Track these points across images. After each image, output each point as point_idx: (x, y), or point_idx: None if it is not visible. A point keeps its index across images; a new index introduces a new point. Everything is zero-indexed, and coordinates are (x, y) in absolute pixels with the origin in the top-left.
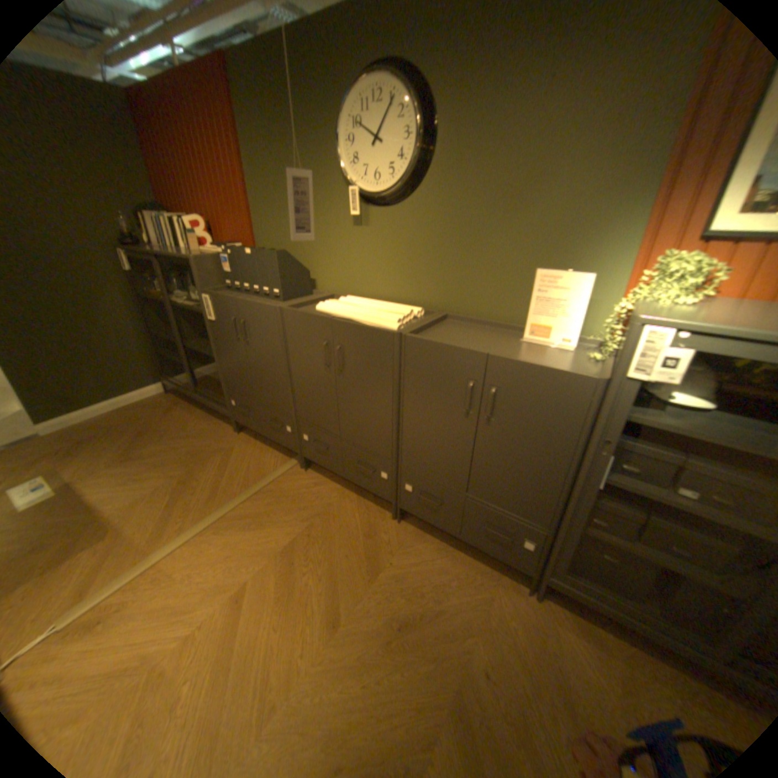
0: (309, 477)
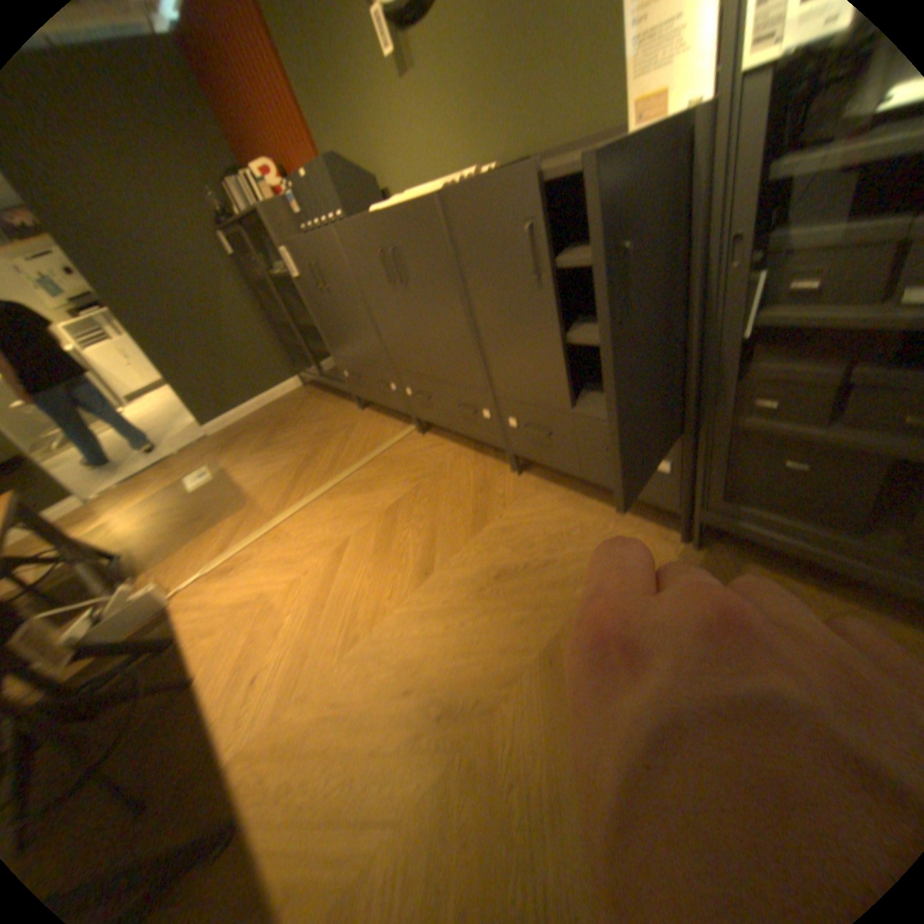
0: (427, 440)
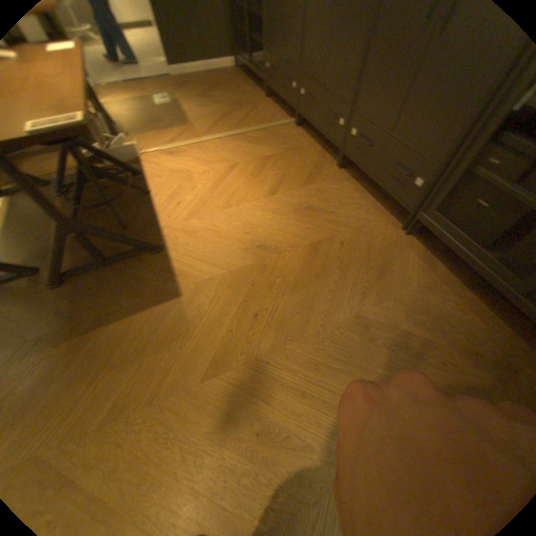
0: (296, 130)
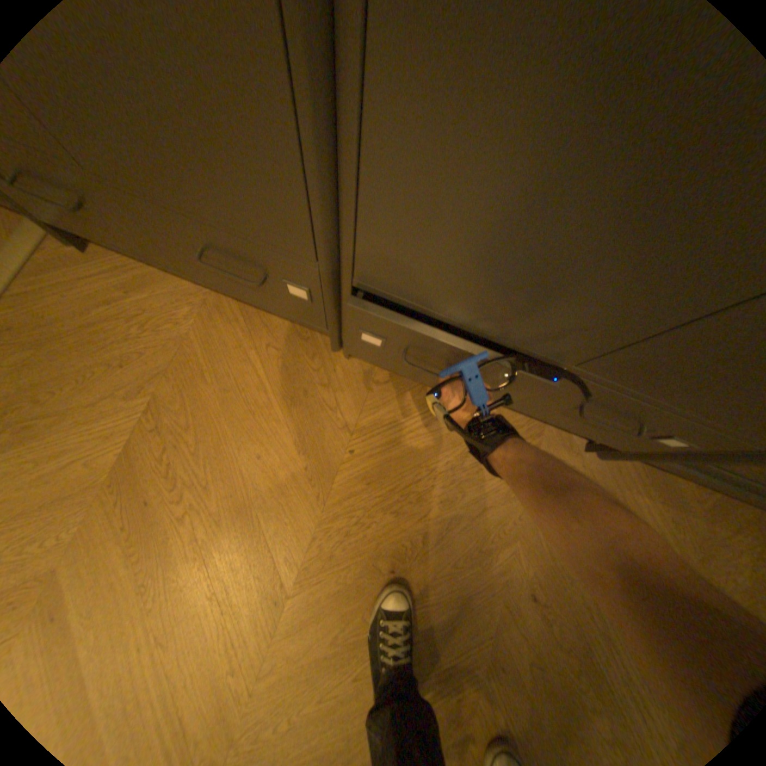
0: (100, 269)
